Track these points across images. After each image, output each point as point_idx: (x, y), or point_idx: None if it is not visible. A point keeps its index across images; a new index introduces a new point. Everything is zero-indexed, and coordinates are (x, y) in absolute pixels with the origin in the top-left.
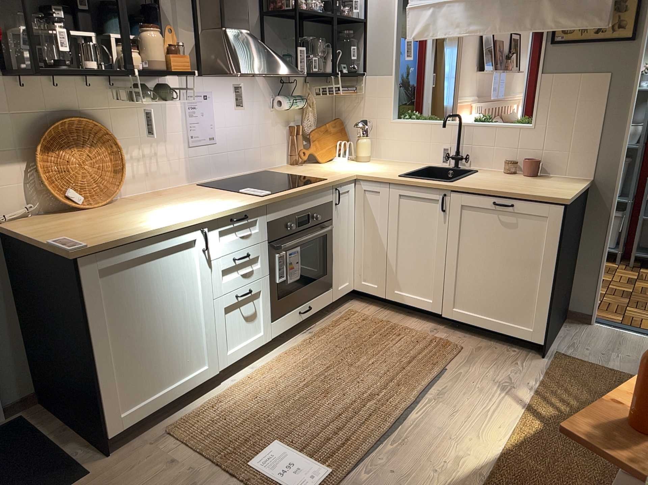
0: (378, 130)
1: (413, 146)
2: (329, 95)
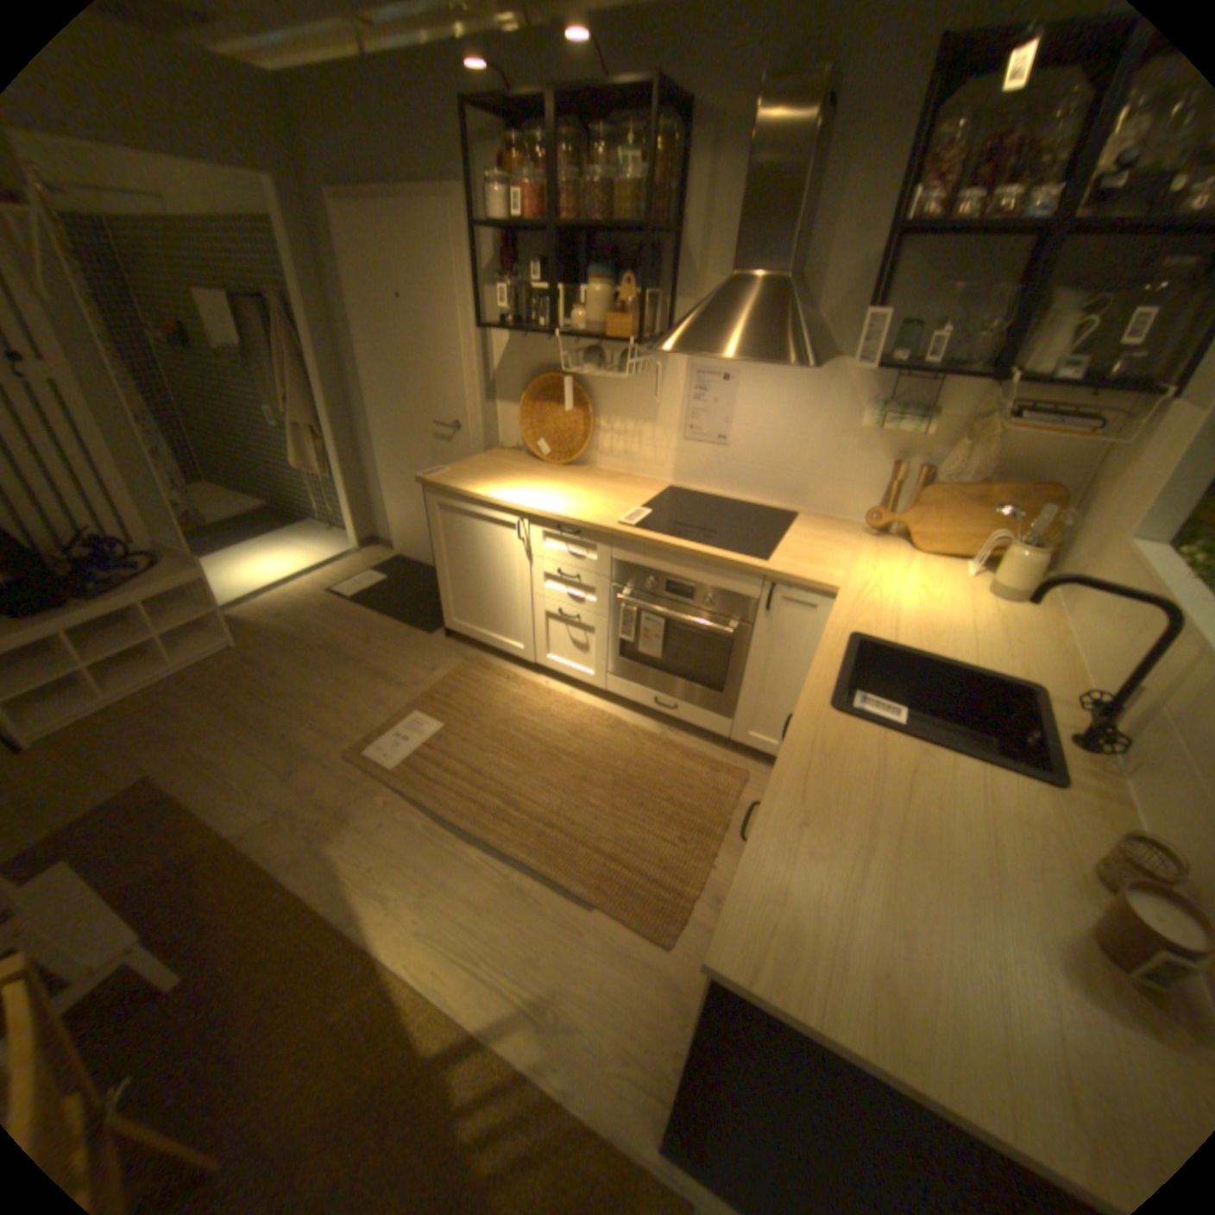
0: (1104, 550)
1: (1109, 629)
2: (1073, 426)
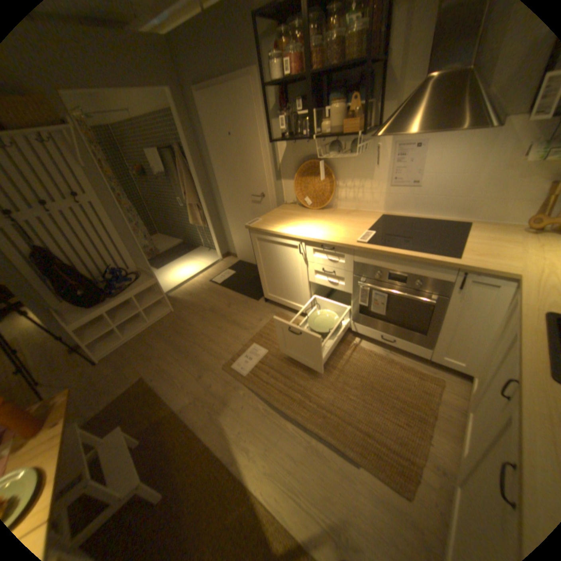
0: None
1: None
2: None
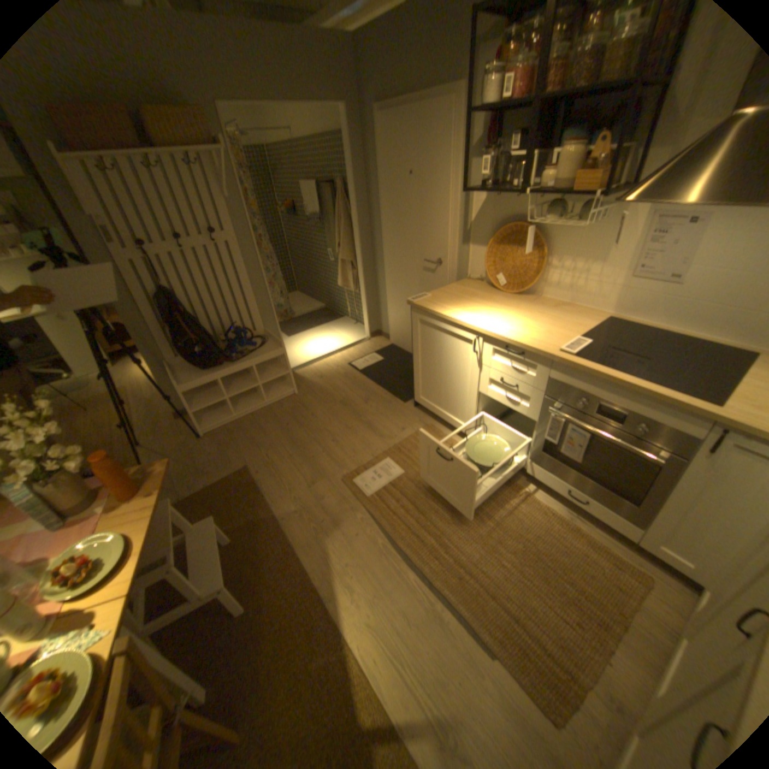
0: None
1: None
2: None
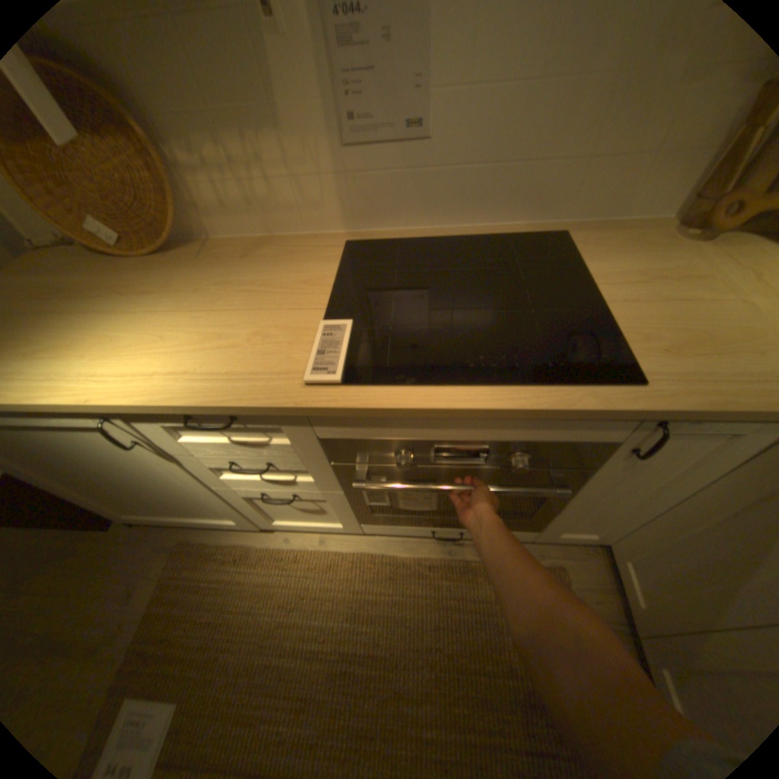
0: None
1: None
2: None
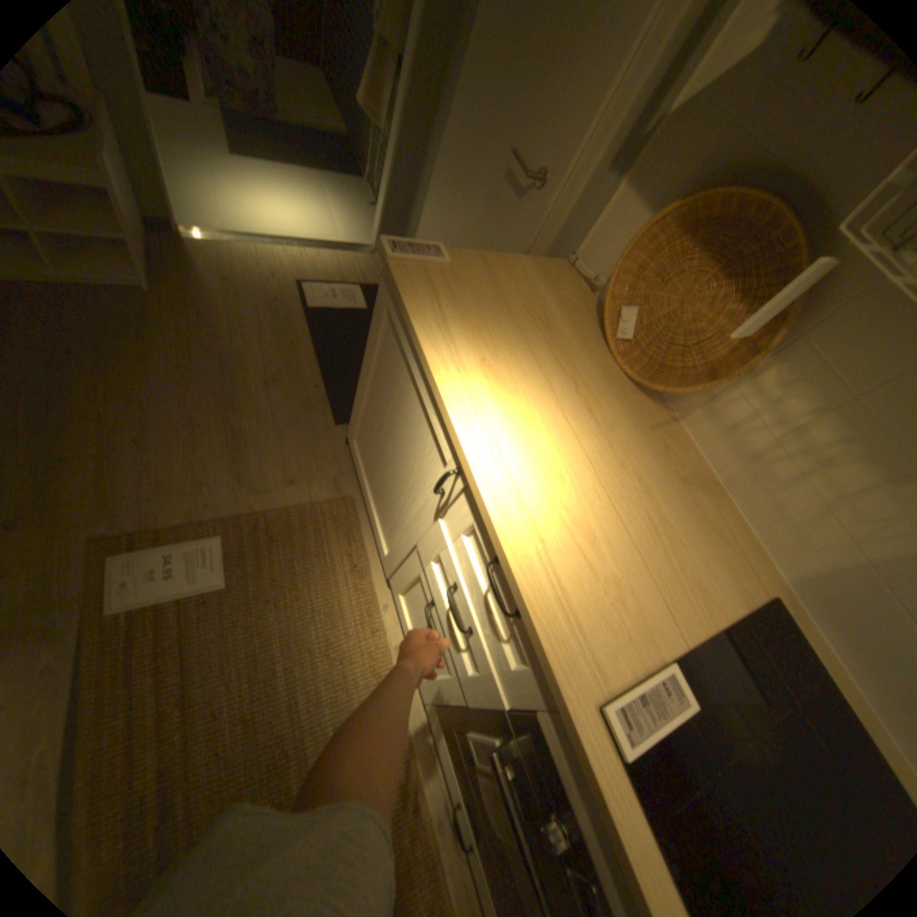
0: None
1: None
2: None
